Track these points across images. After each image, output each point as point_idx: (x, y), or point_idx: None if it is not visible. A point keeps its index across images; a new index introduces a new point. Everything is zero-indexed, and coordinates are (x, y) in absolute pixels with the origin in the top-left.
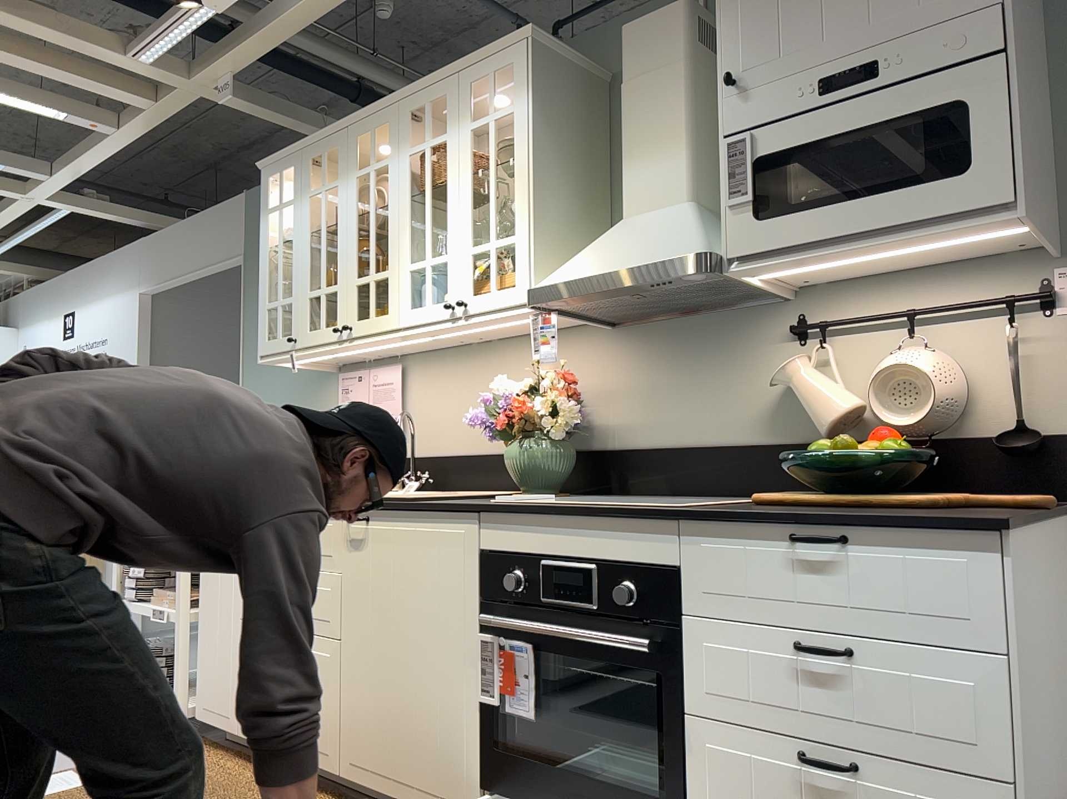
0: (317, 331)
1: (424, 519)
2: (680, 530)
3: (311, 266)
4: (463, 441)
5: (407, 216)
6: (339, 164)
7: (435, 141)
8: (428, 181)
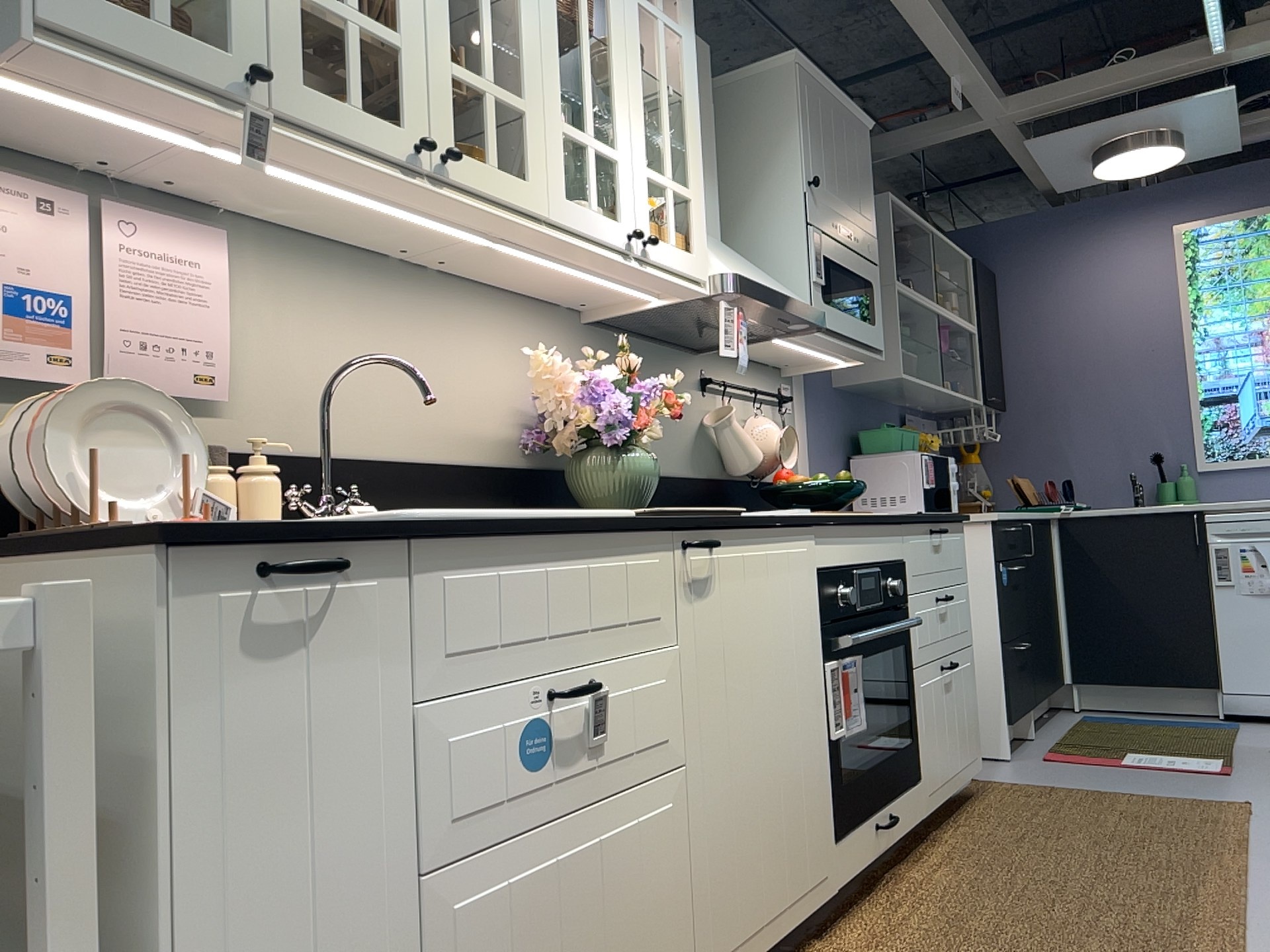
0: (338, 103)
1: (774, 538)
2: (904, 531)
3: None
4: (379, 434)
5: (555, 38)
6: None
7: None
8: (586, 13)
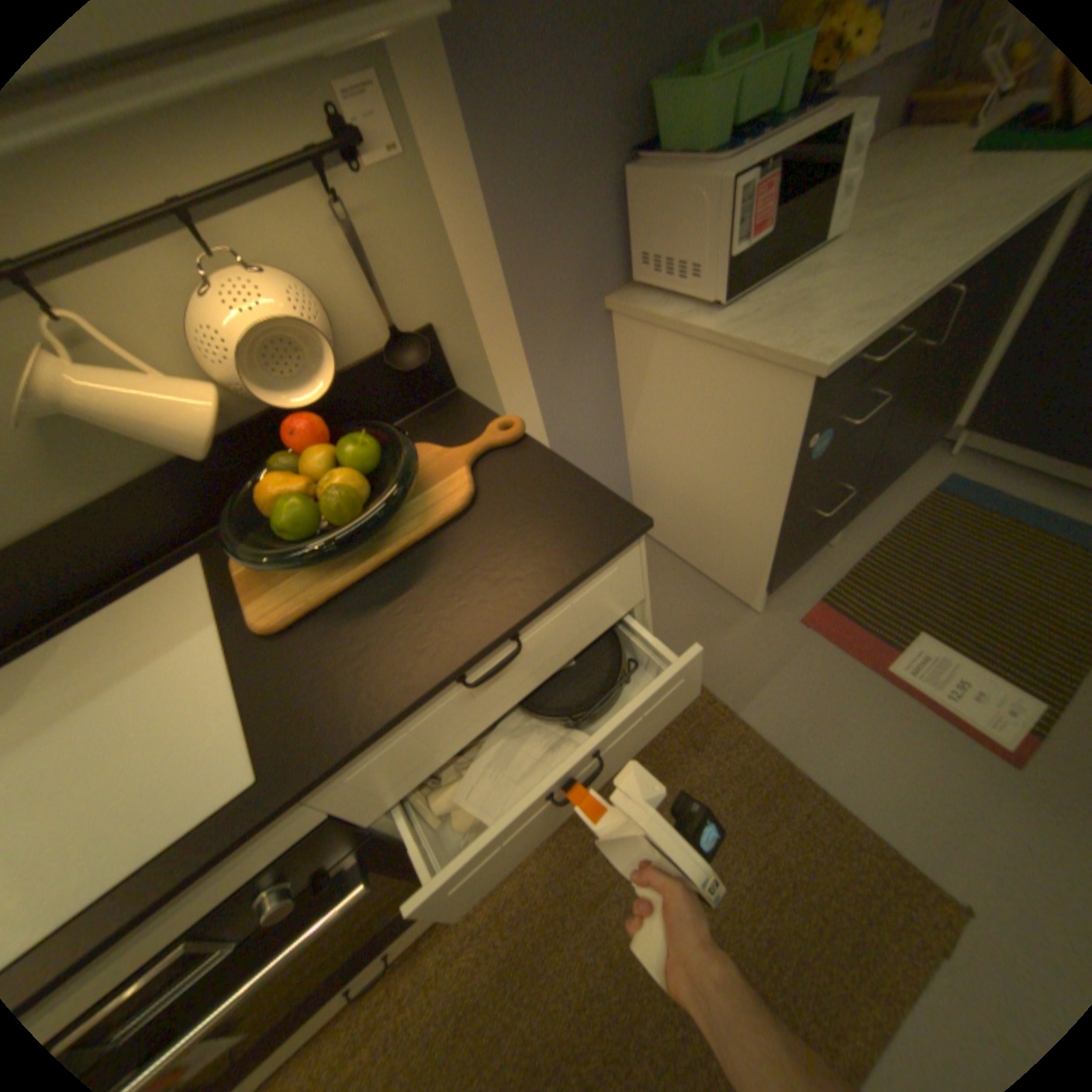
0: None
1: None
2: (294, 803)
3: None
4: None
5: None
6: None
7: None
8: None
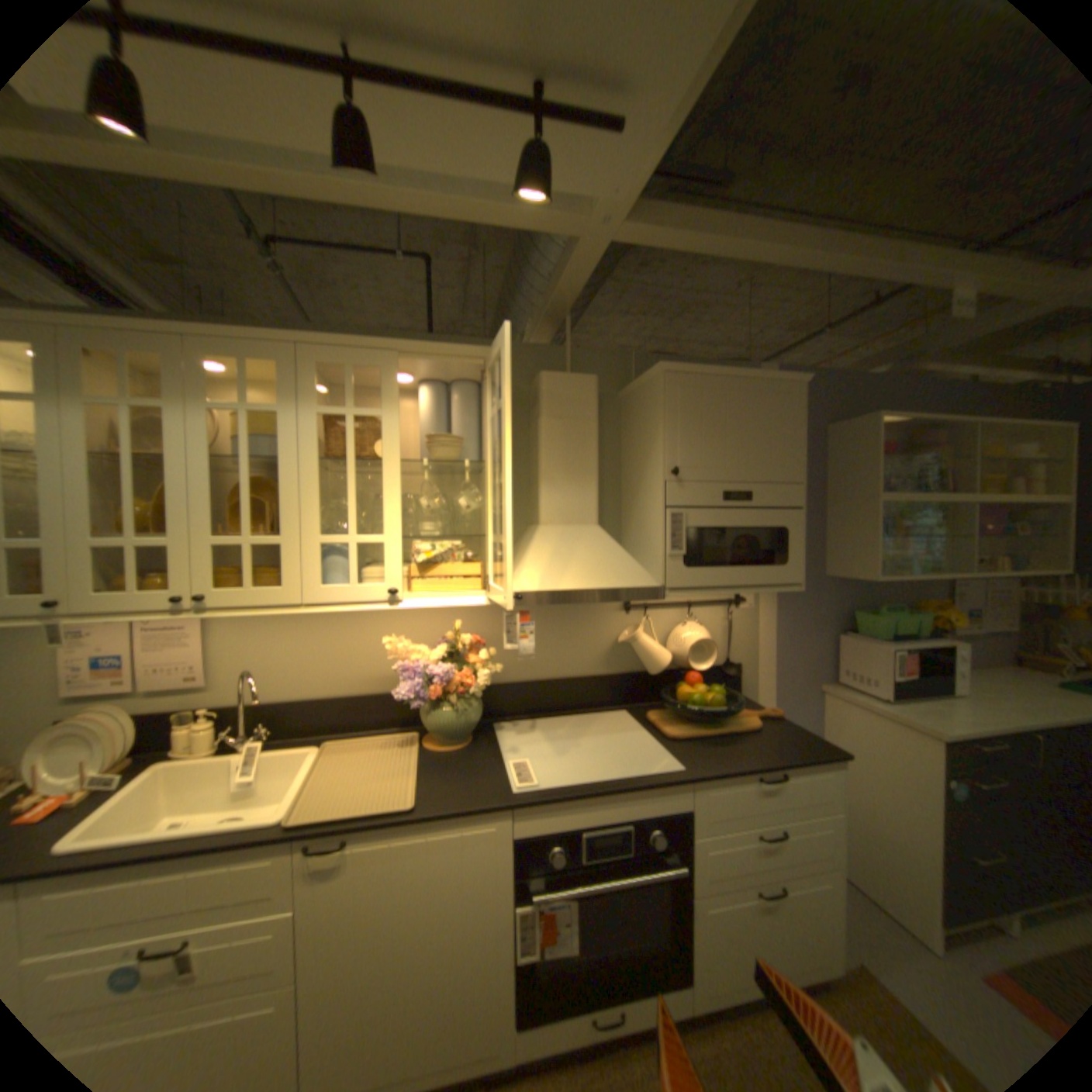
0: (121, 593)
1: (440, 827)
2: (694, 789)
3: (92, 501)
4: (308, 685)
5: (316, 483)
6: (165, 377)
7: (365, 411)
8: (353, 451)
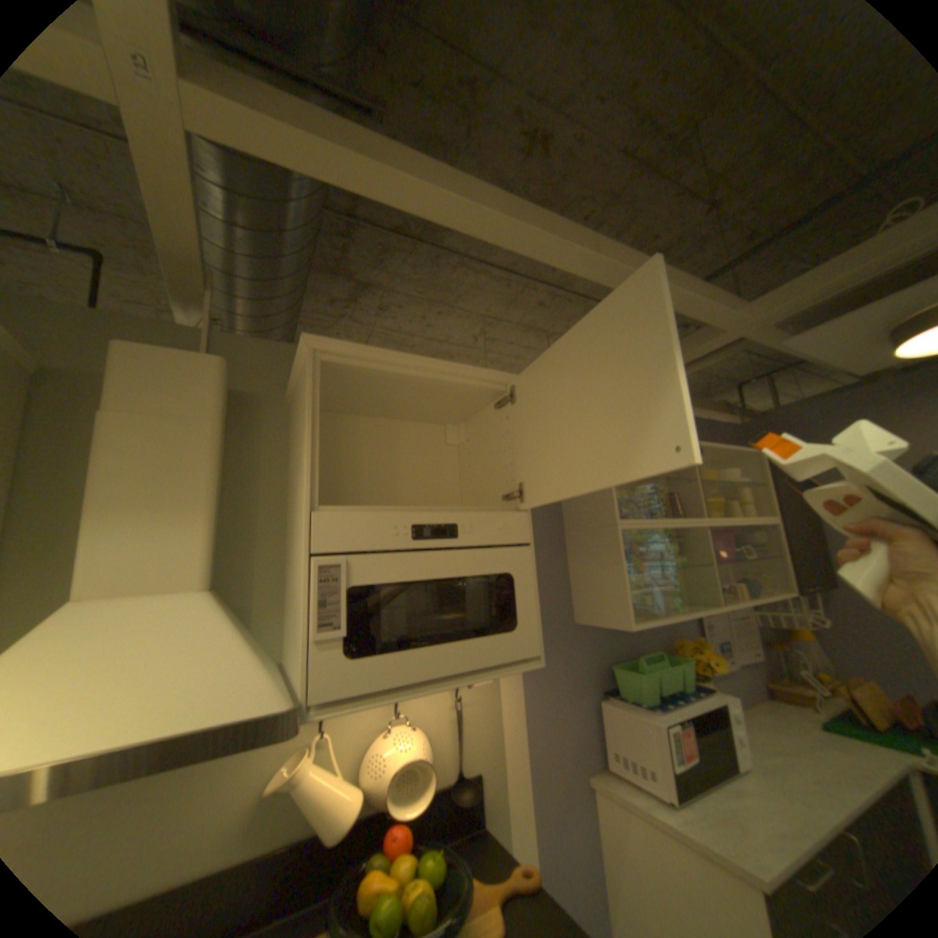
0: None
1: None
2: None
3: None
4: None
5: None
6: None
7: None
8: None
